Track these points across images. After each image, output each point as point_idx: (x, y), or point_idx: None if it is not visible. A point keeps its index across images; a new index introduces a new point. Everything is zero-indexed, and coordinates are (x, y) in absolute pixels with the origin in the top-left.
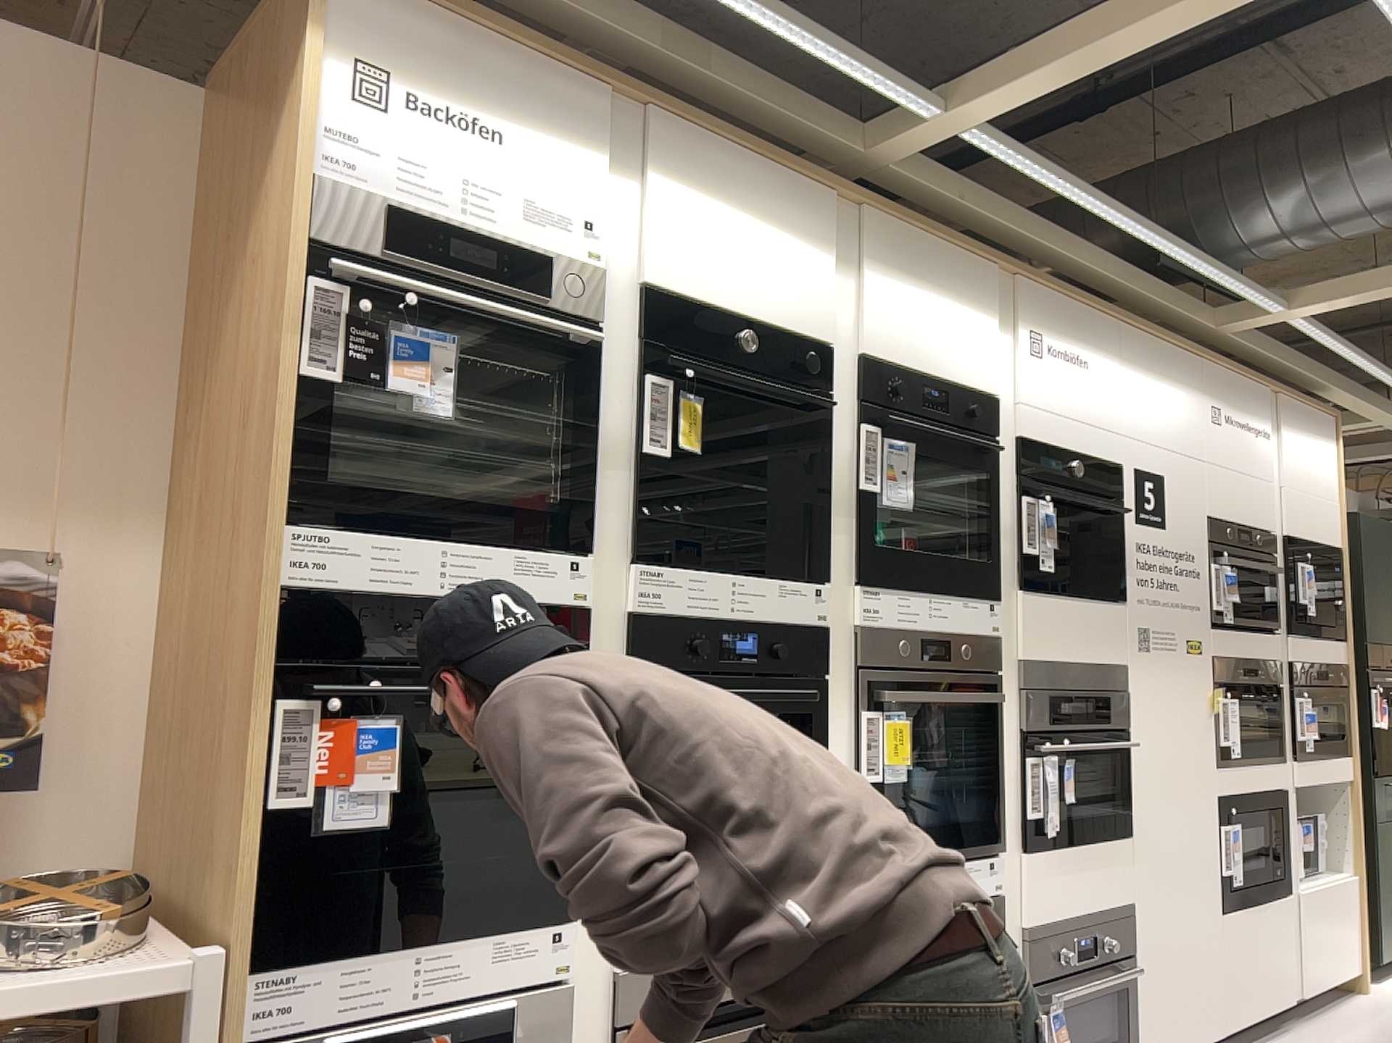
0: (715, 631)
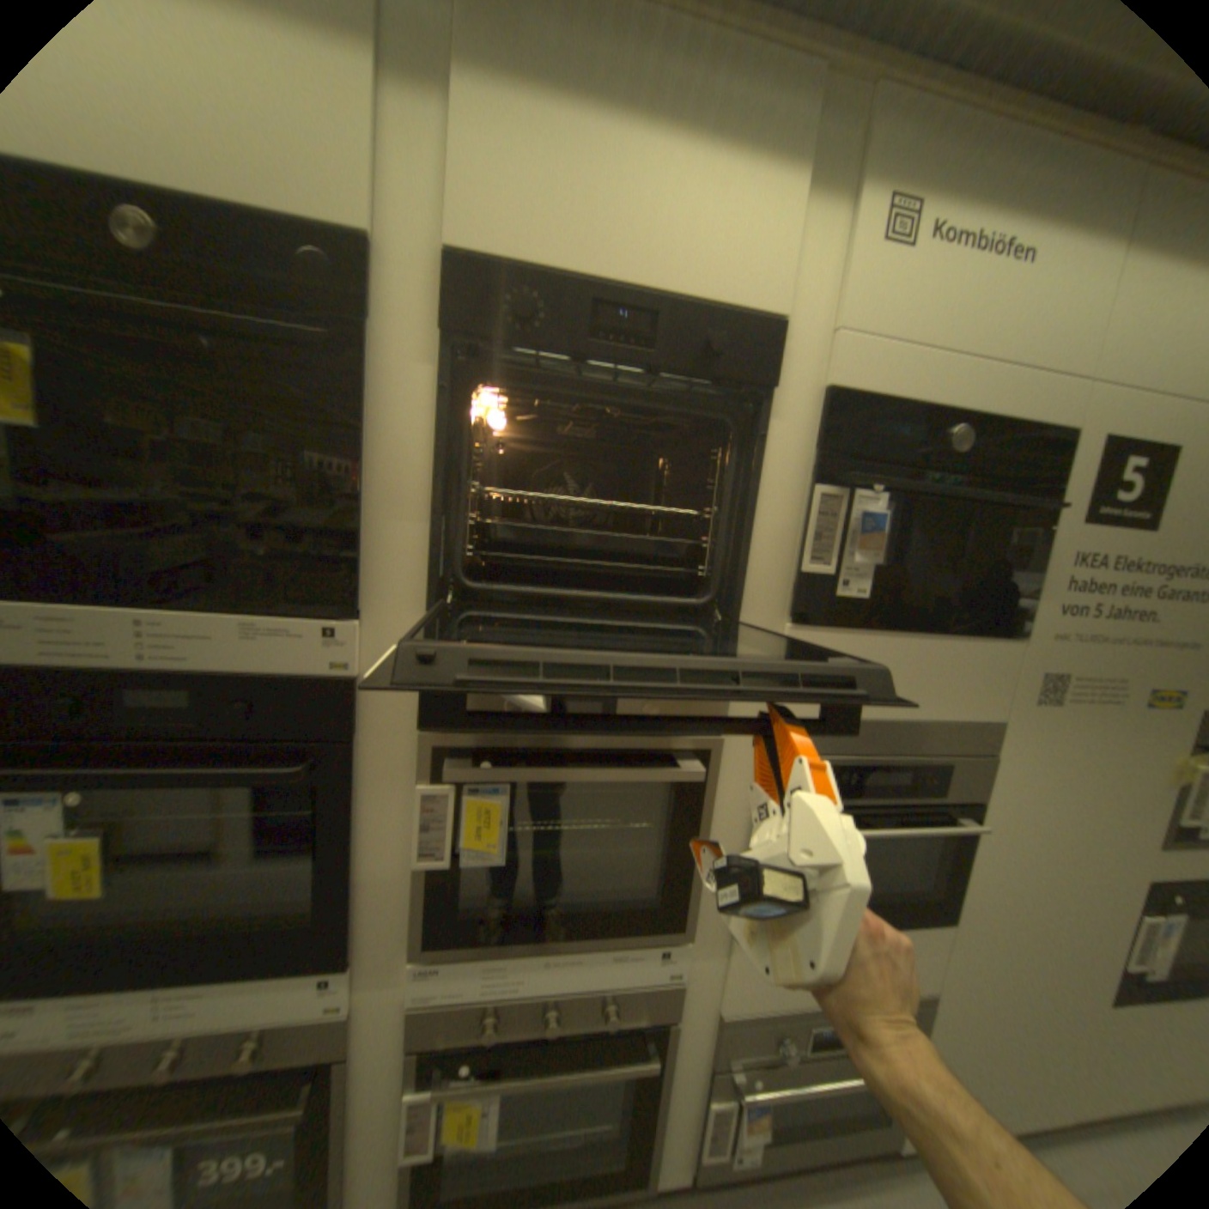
0: (105, 691)
